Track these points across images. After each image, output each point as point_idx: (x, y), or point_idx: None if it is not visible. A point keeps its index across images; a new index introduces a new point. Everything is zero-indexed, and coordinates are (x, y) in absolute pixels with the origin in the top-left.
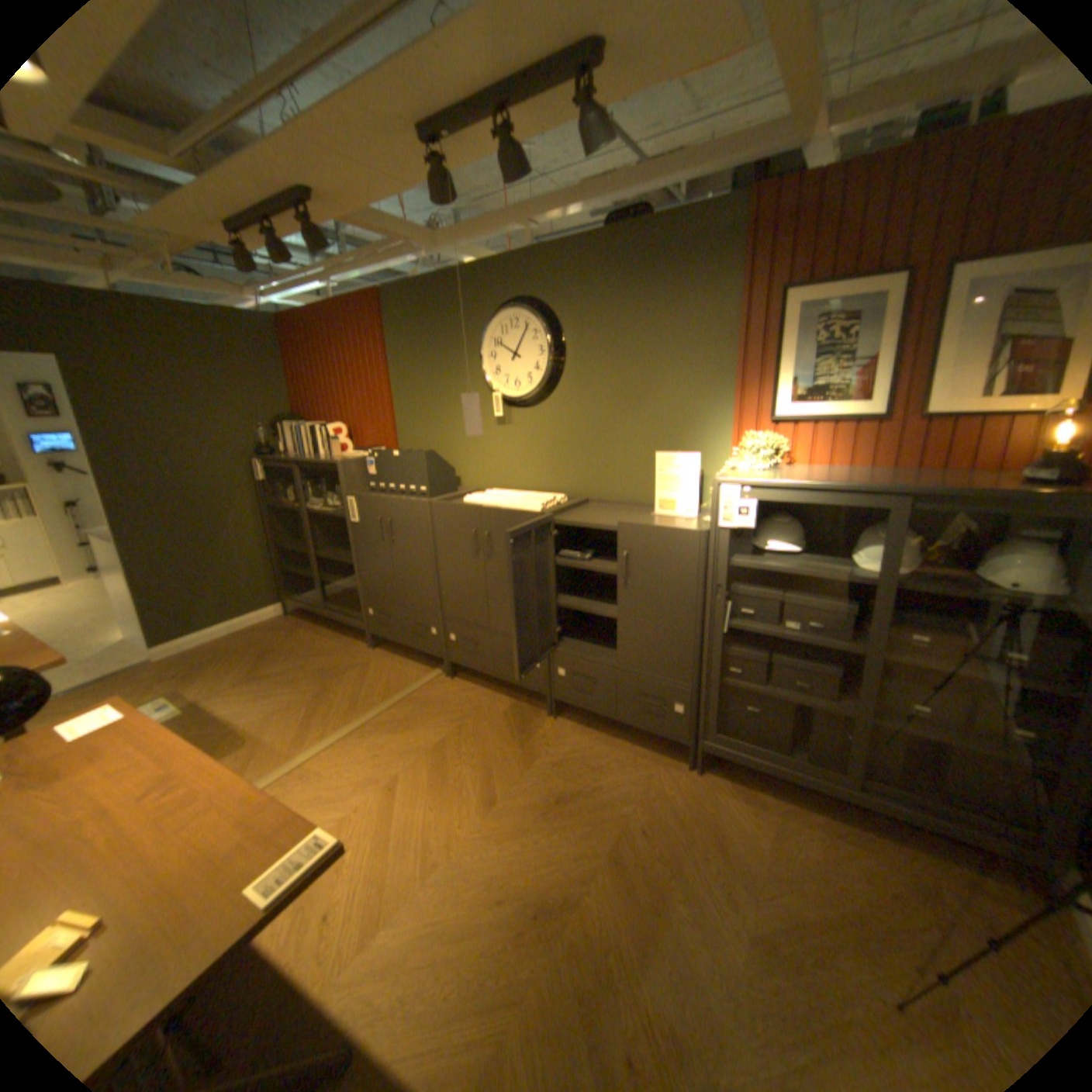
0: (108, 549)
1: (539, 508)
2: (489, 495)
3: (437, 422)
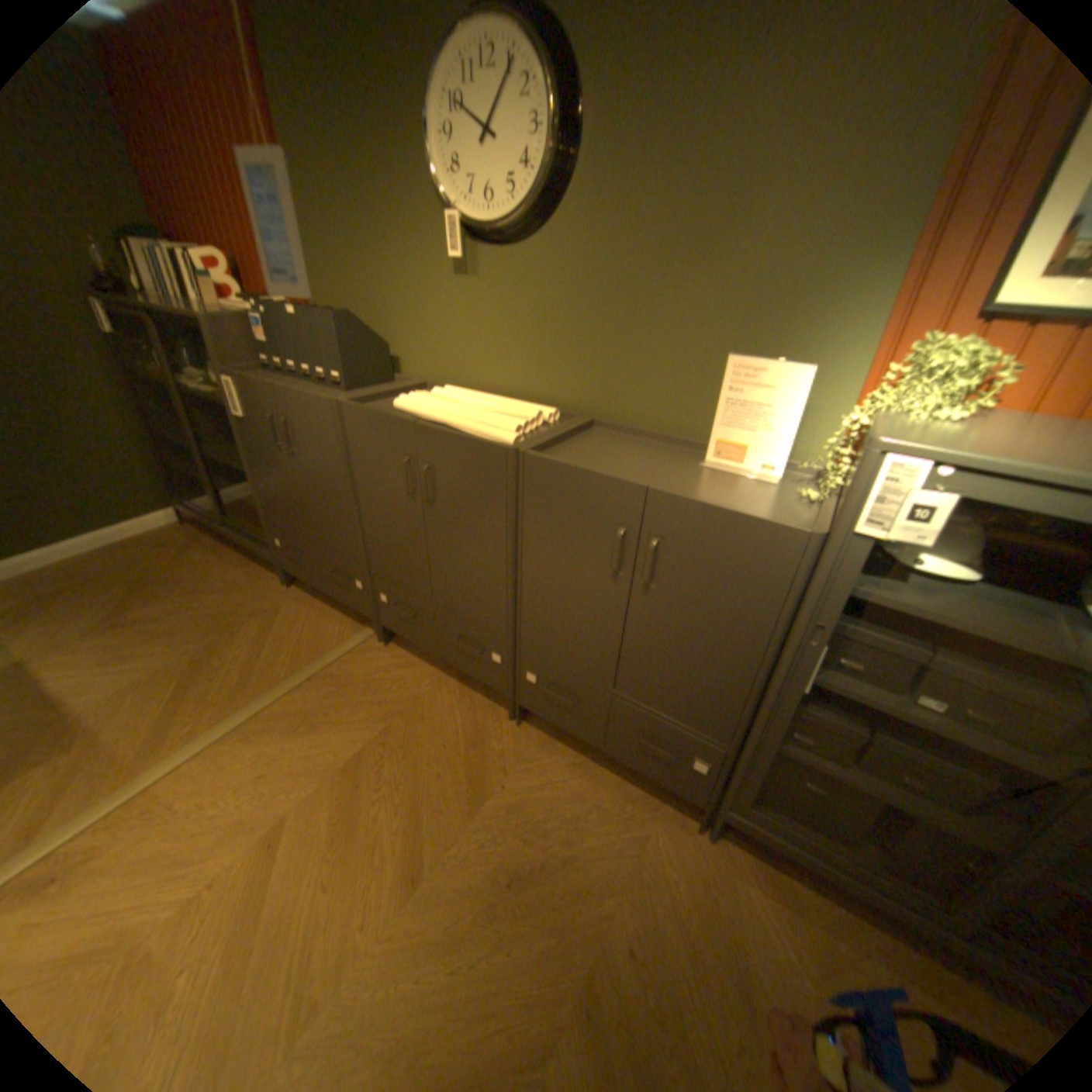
0: None
1: (512, 434)
2: (435, 396)
3: (361, 258)
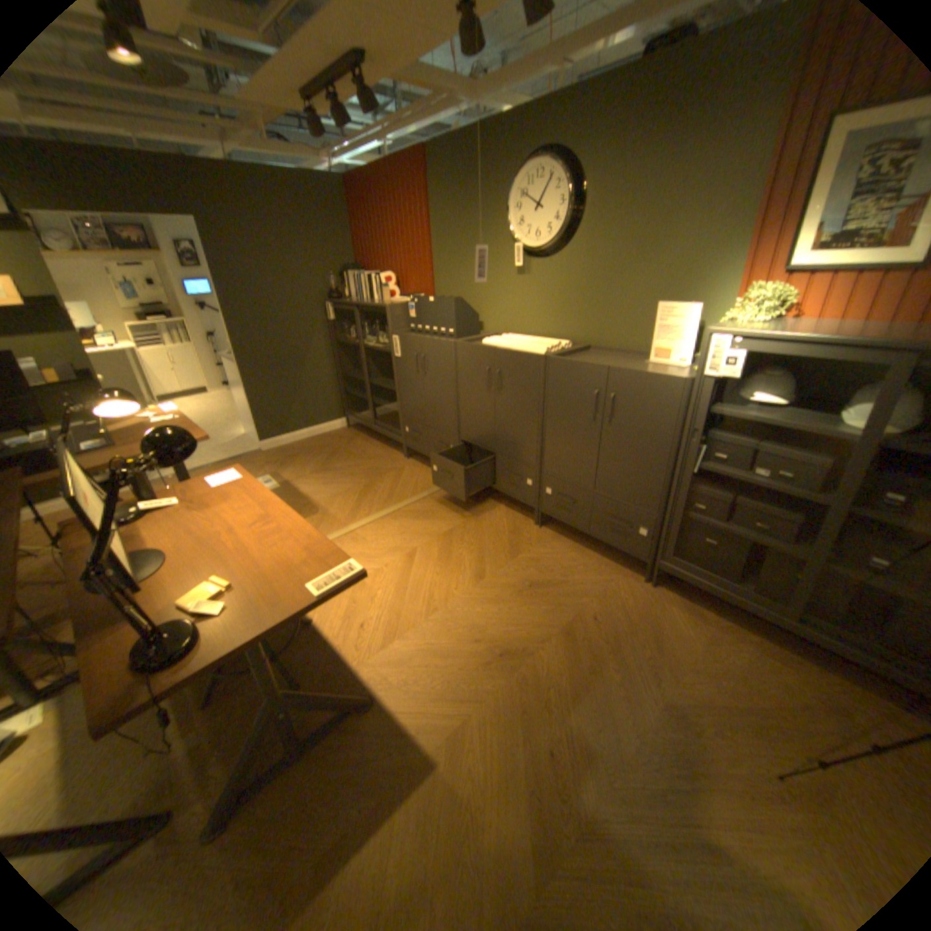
0: (232, 368)
1: (543, 351)
2: (503, 338)
3: (467, 271)
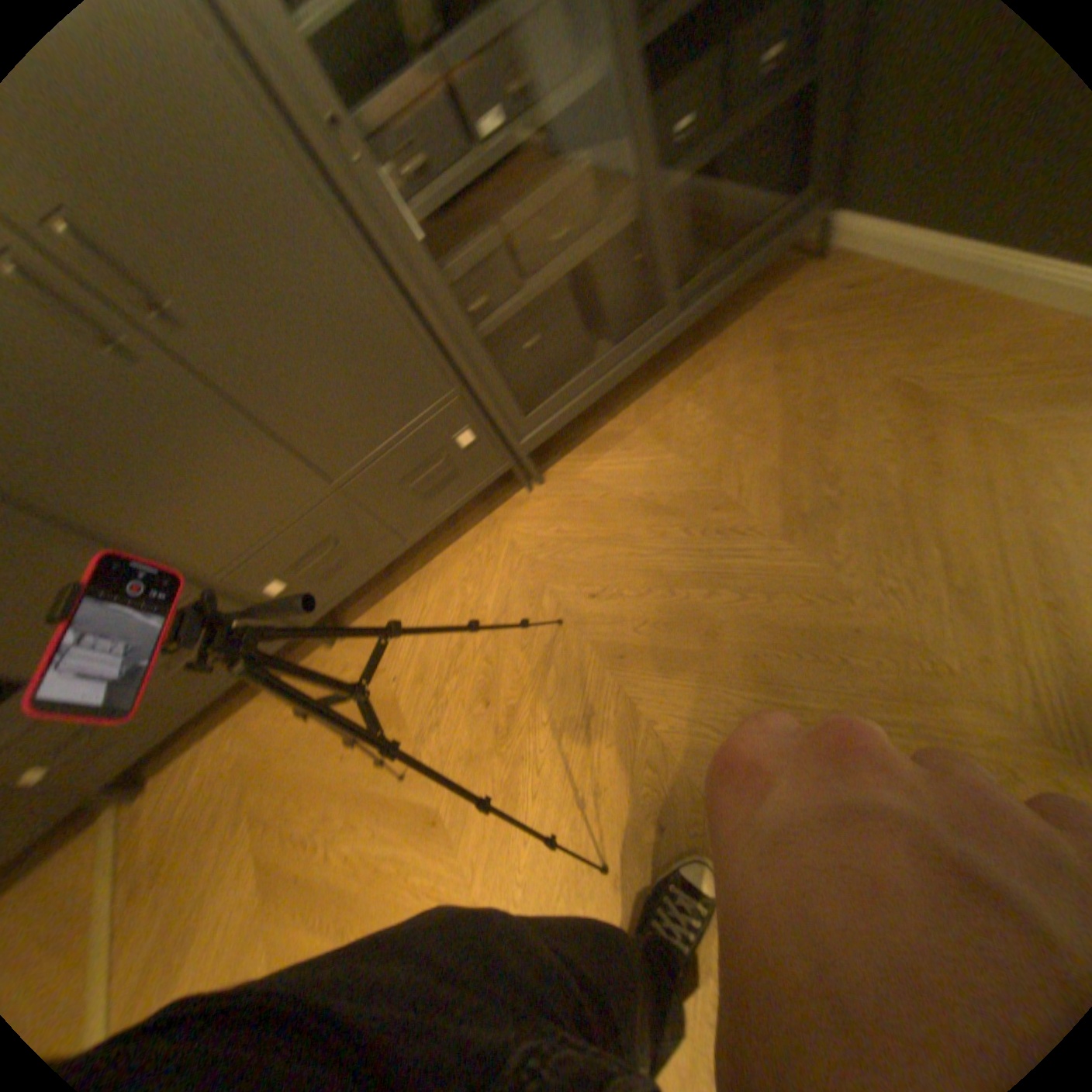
0: None
1: None
2: None
3: None
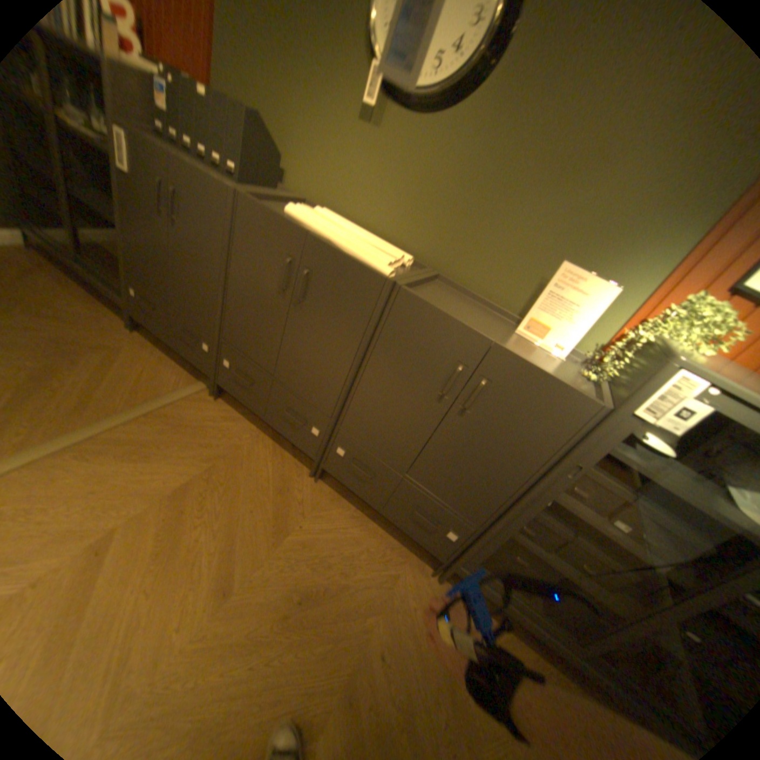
0: None
1: (389, 268)
2: (320, 214)
3: (275, 69)
